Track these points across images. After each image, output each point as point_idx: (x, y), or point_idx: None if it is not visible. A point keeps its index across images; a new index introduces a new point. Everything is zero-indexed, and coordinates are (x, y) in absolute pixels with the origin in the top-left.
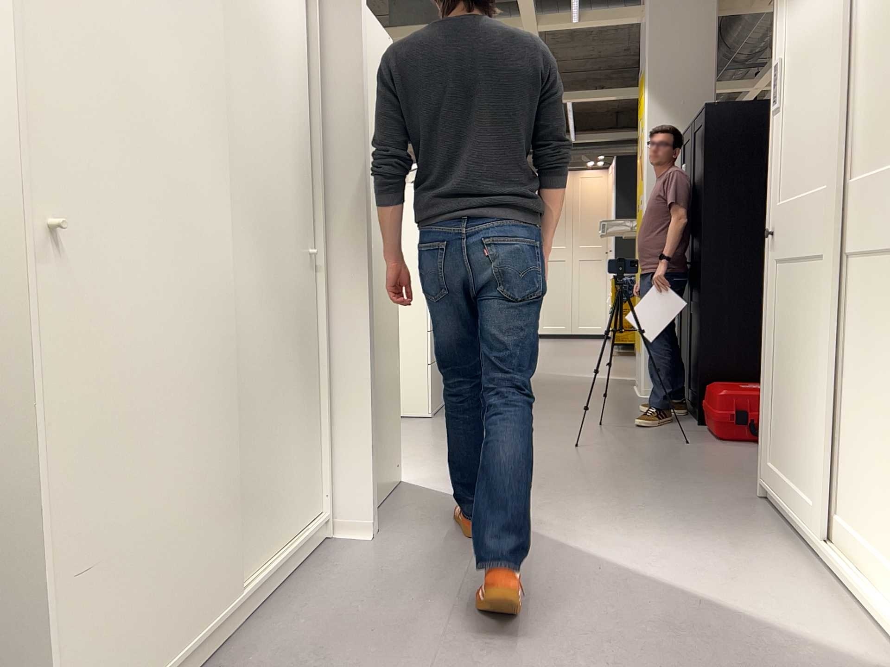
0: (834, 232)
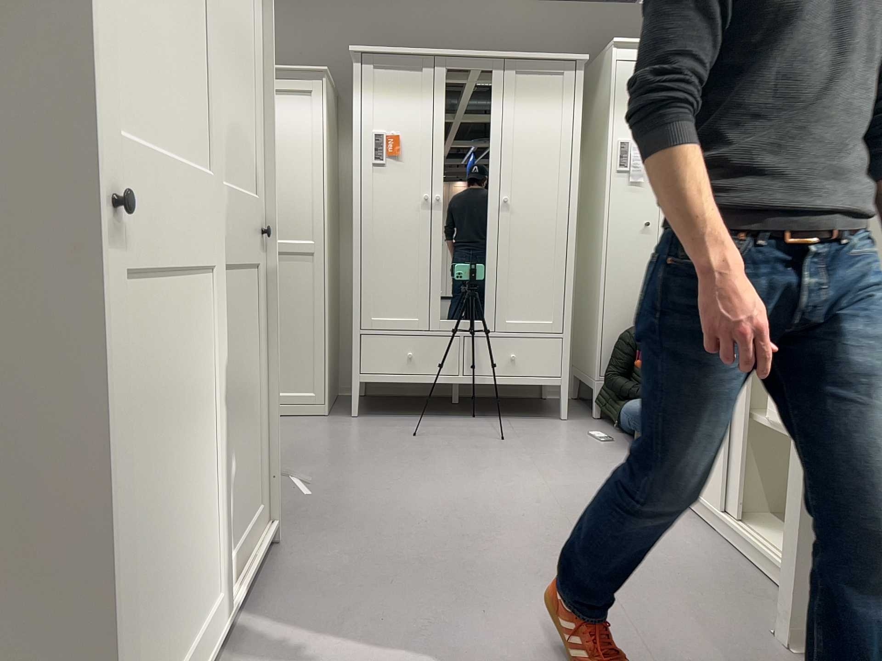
0: (217, 242)
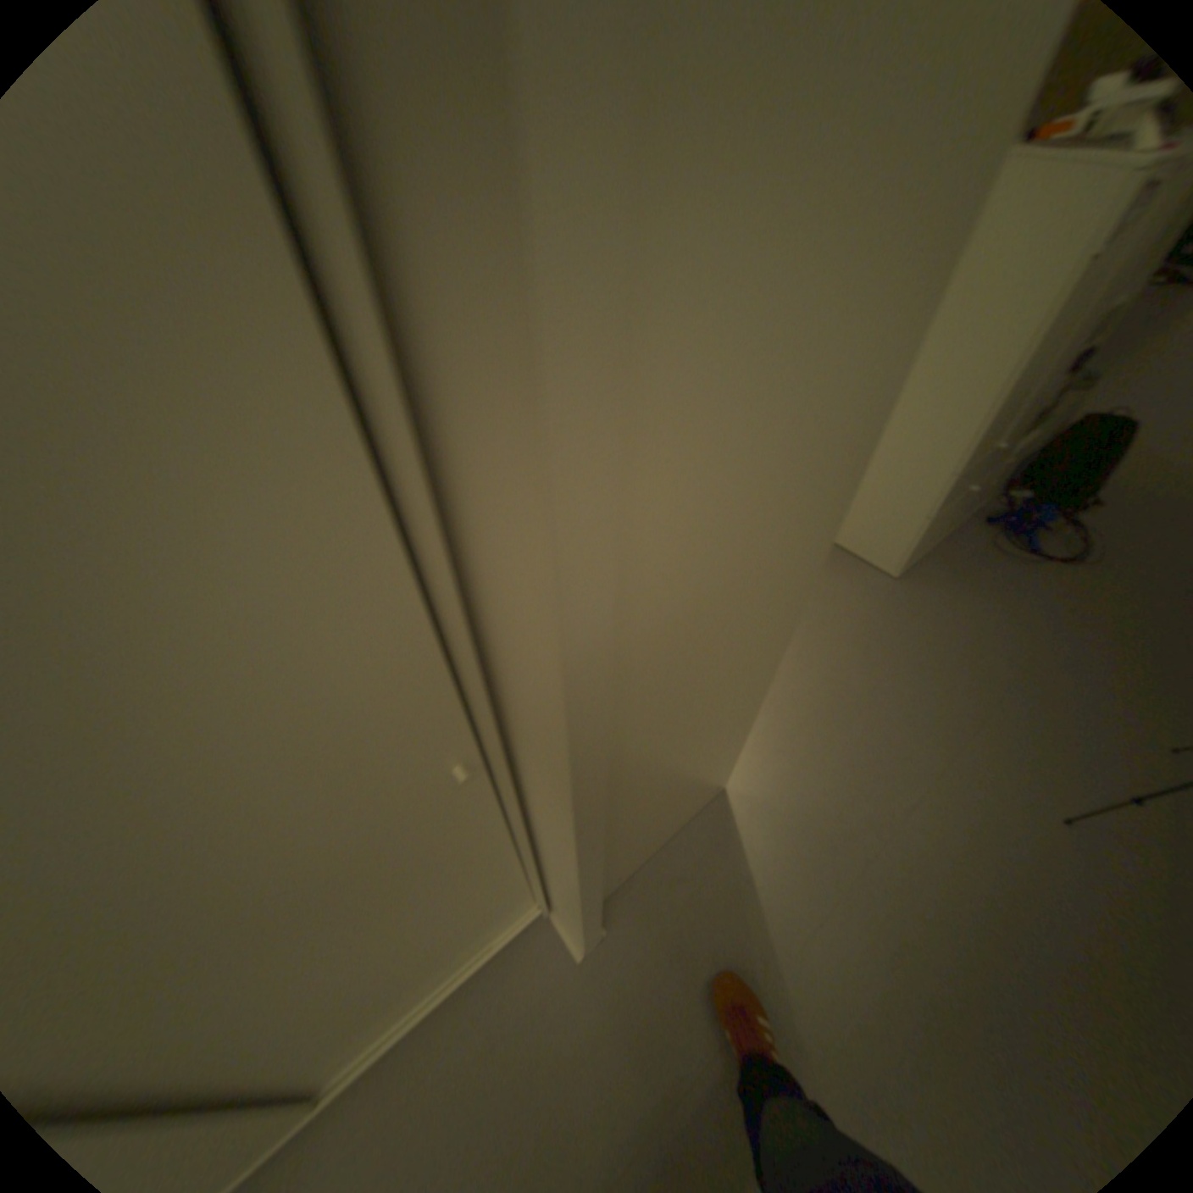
0: None
